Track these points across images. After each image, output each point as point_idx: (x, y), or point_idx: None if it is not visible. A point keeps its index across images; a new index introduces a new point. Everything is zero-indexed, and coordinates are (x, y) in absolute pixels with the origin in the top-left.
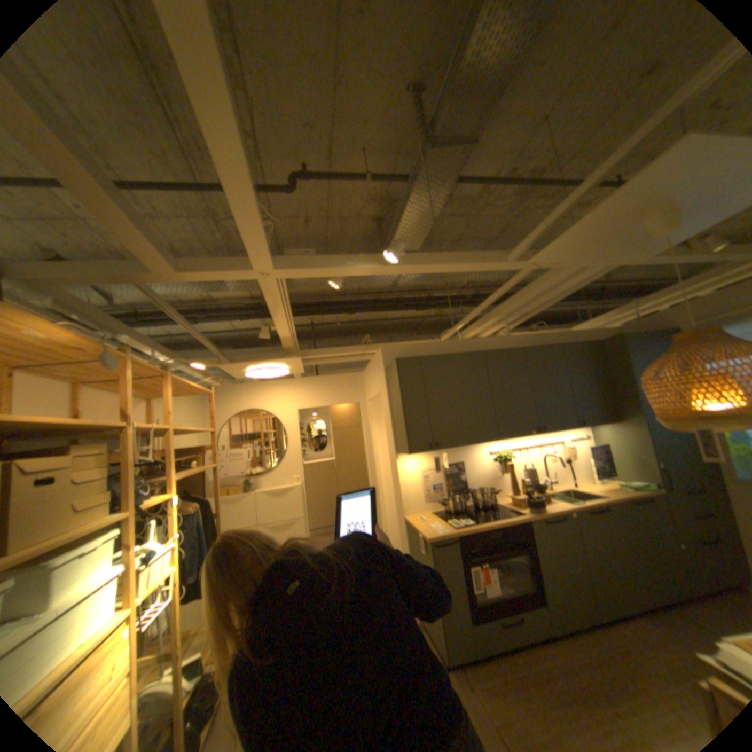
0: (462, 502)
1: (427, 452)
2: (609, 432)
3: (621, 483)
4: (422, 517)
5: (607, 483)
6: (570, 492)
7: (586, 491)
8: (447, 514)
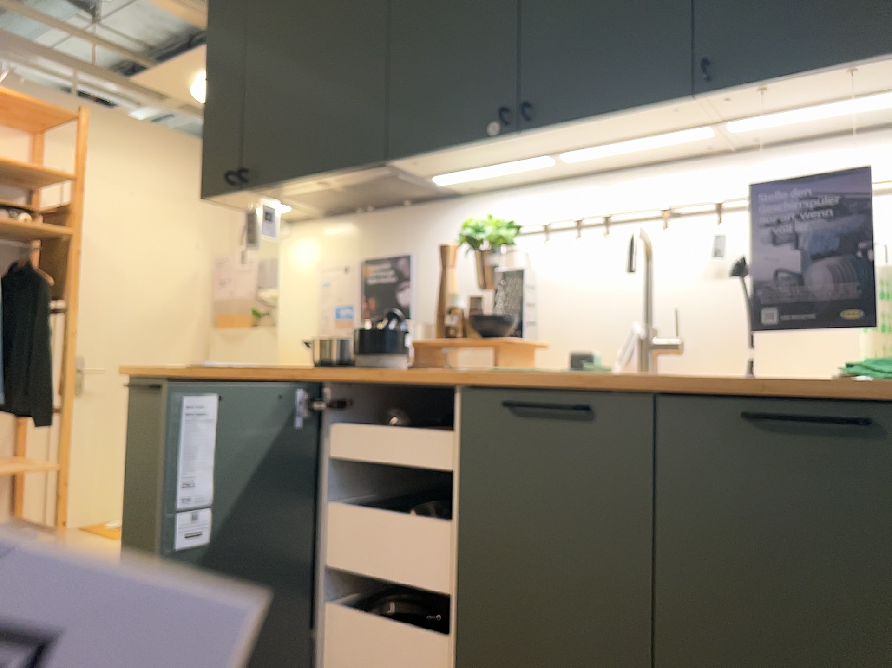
0: None
1: (248, 196)
2: None
3: None
4: None
5: None
6: None
7: None
8: None
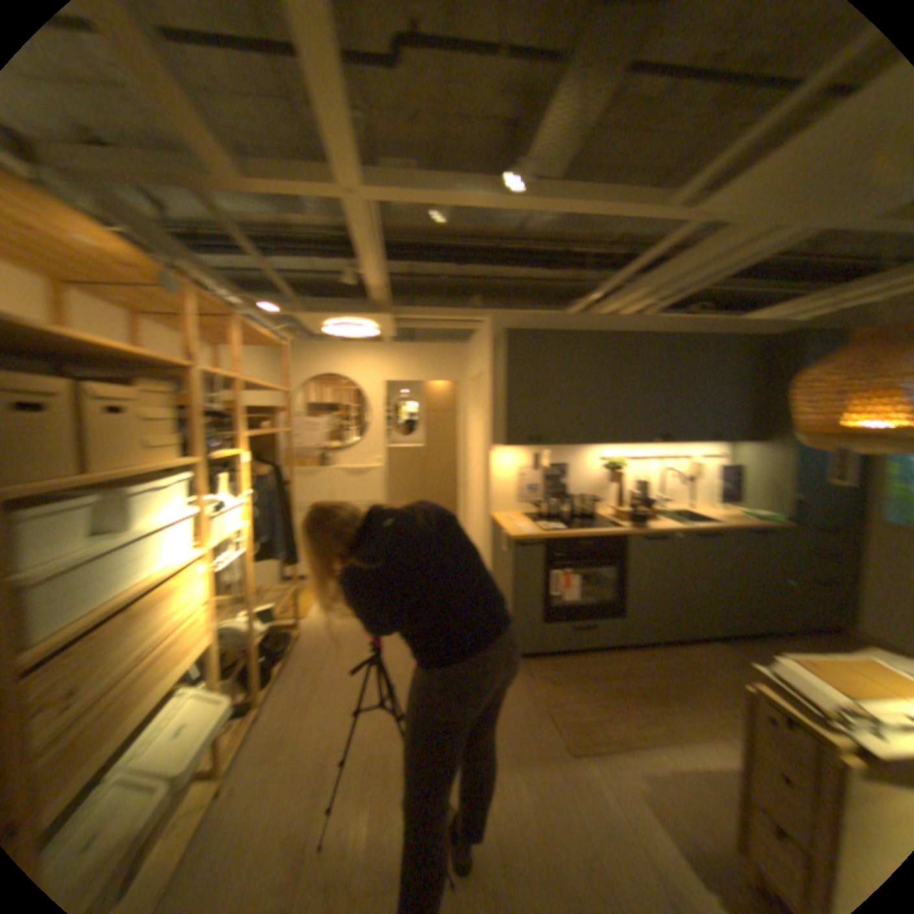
0: (555, 505)
1: (524, 445)
2: (748, 451)
3: (745, 509)
4: (508, 515)
5: (728, 508)
6: (682, 512)
7: (700, 513)
8: (536, 516)
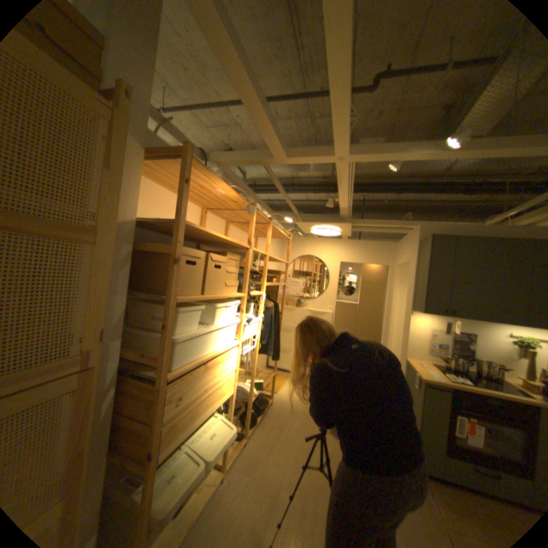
0: (465, 365)
1: (442, 315)
2: None
3: None
4: (423, 363)
5: None
6: None
7: None
8: (447, 369)
